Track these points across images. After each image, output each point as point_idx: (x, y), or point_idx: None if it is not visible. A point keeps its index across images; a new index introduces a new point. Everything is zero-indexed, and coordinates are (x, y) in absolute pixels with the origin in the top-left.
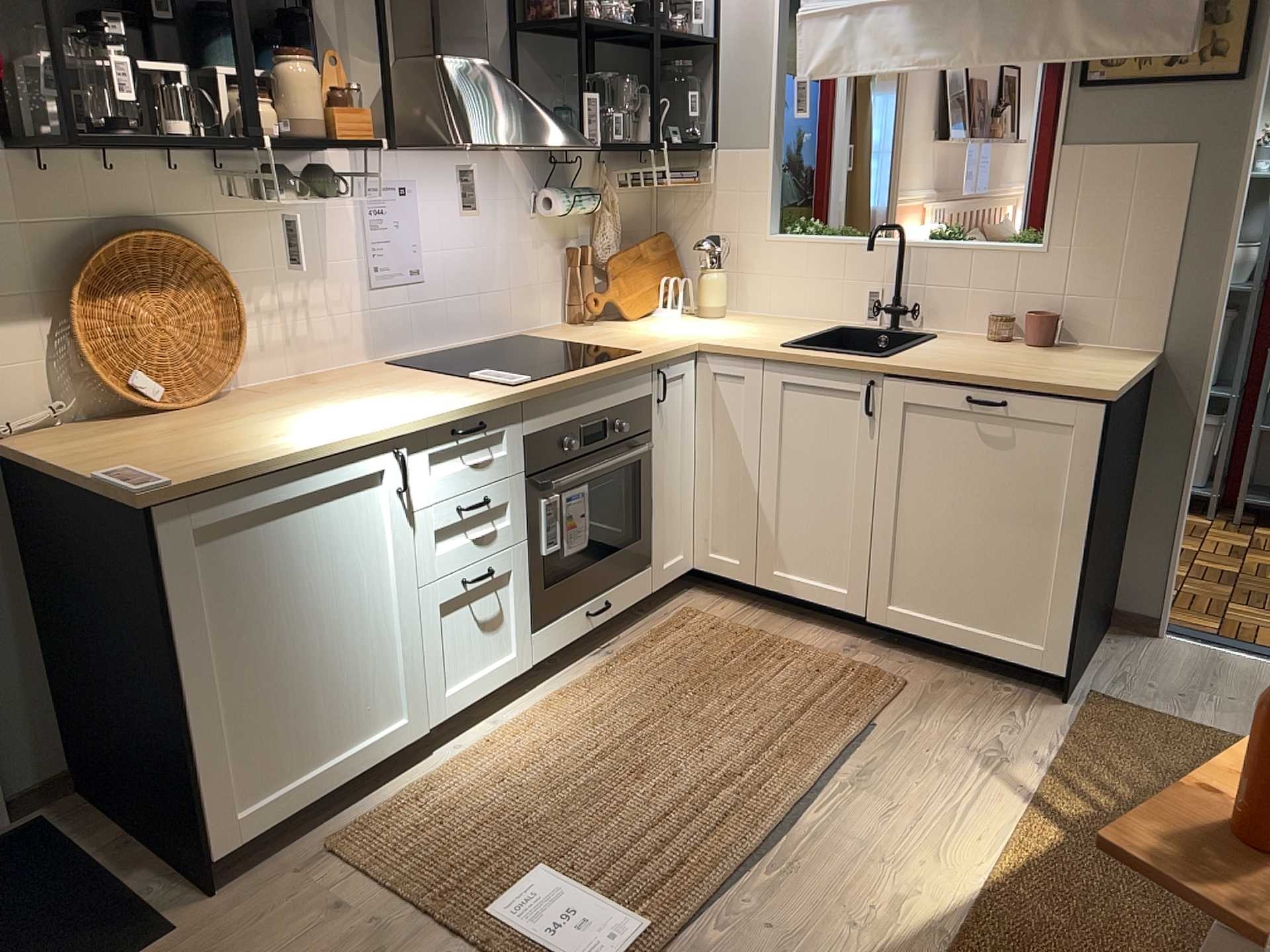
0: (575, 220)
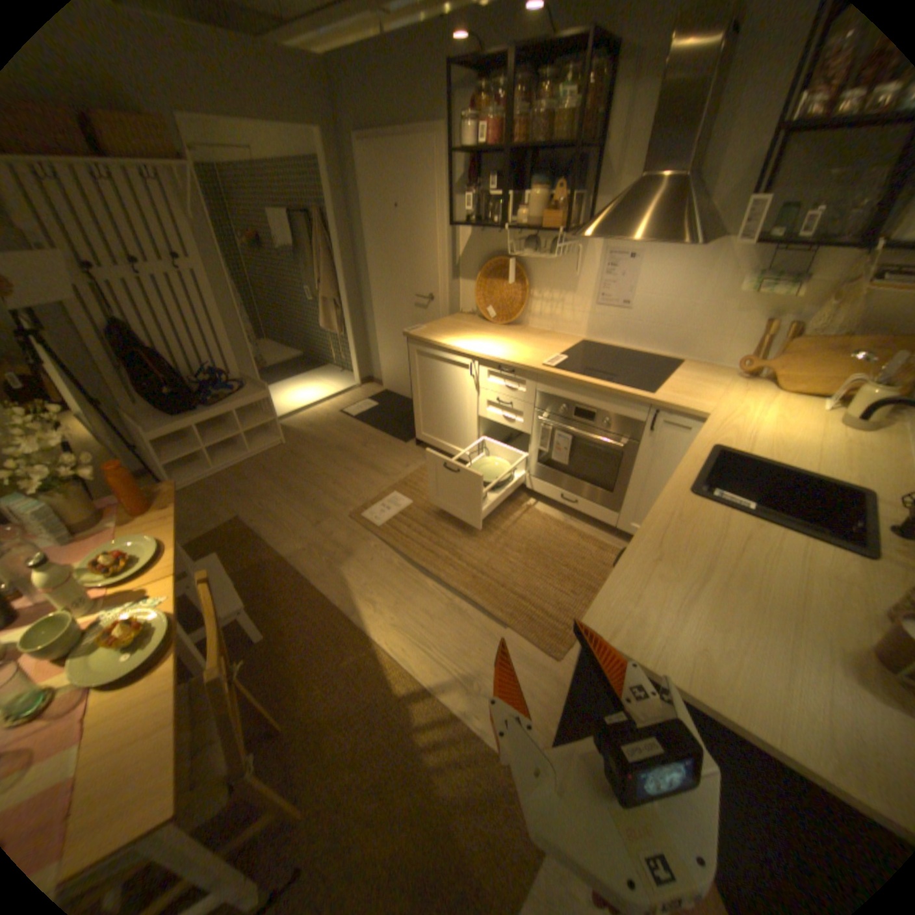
0: (800, 300)
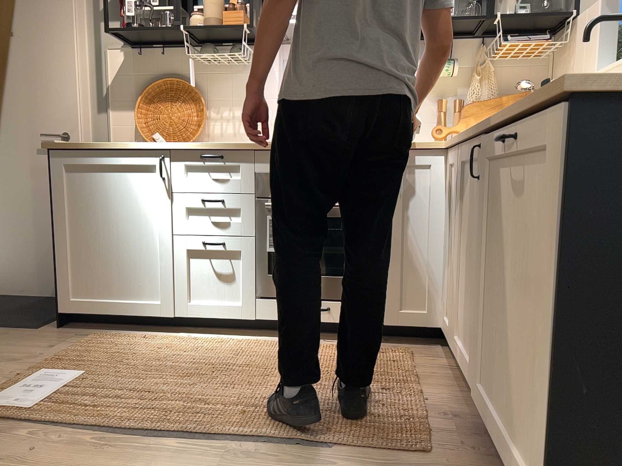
0: (452, 84)
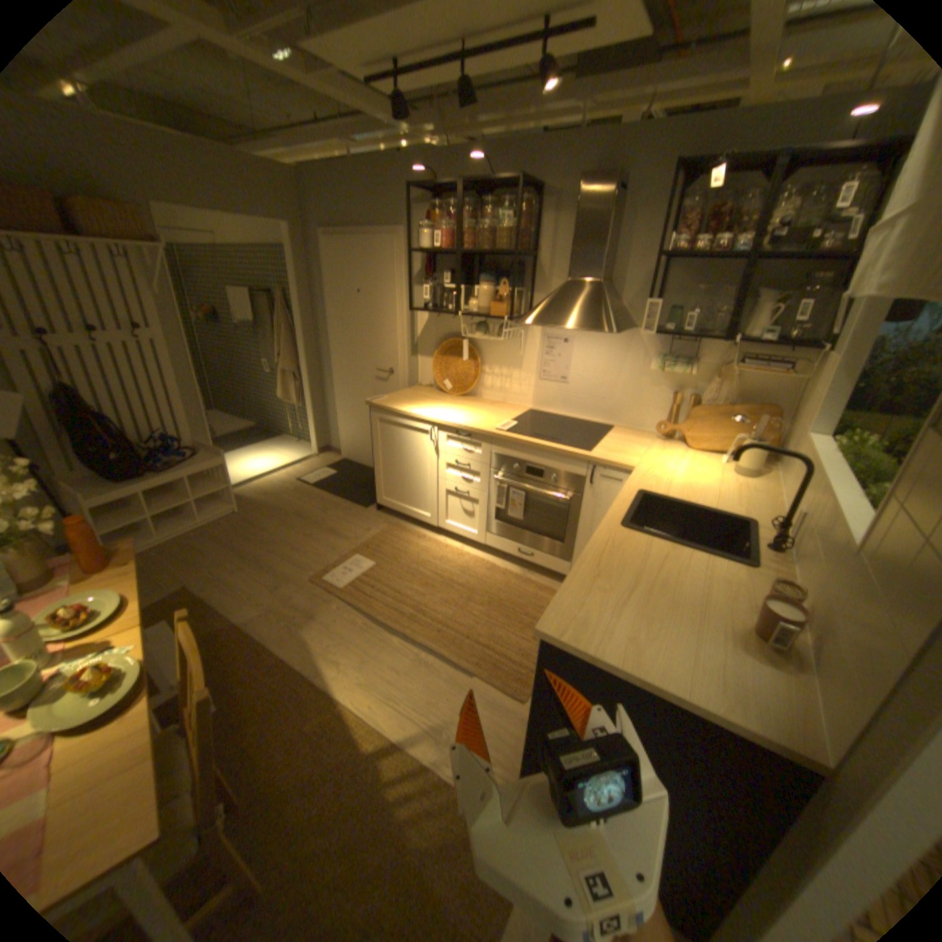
0: (694, 378)
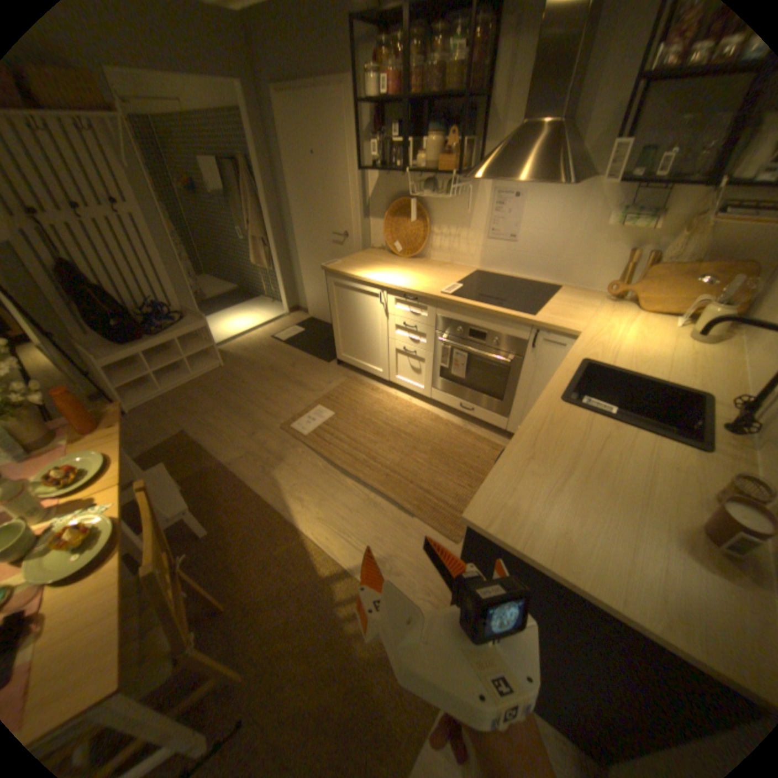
0: (658, 232)
